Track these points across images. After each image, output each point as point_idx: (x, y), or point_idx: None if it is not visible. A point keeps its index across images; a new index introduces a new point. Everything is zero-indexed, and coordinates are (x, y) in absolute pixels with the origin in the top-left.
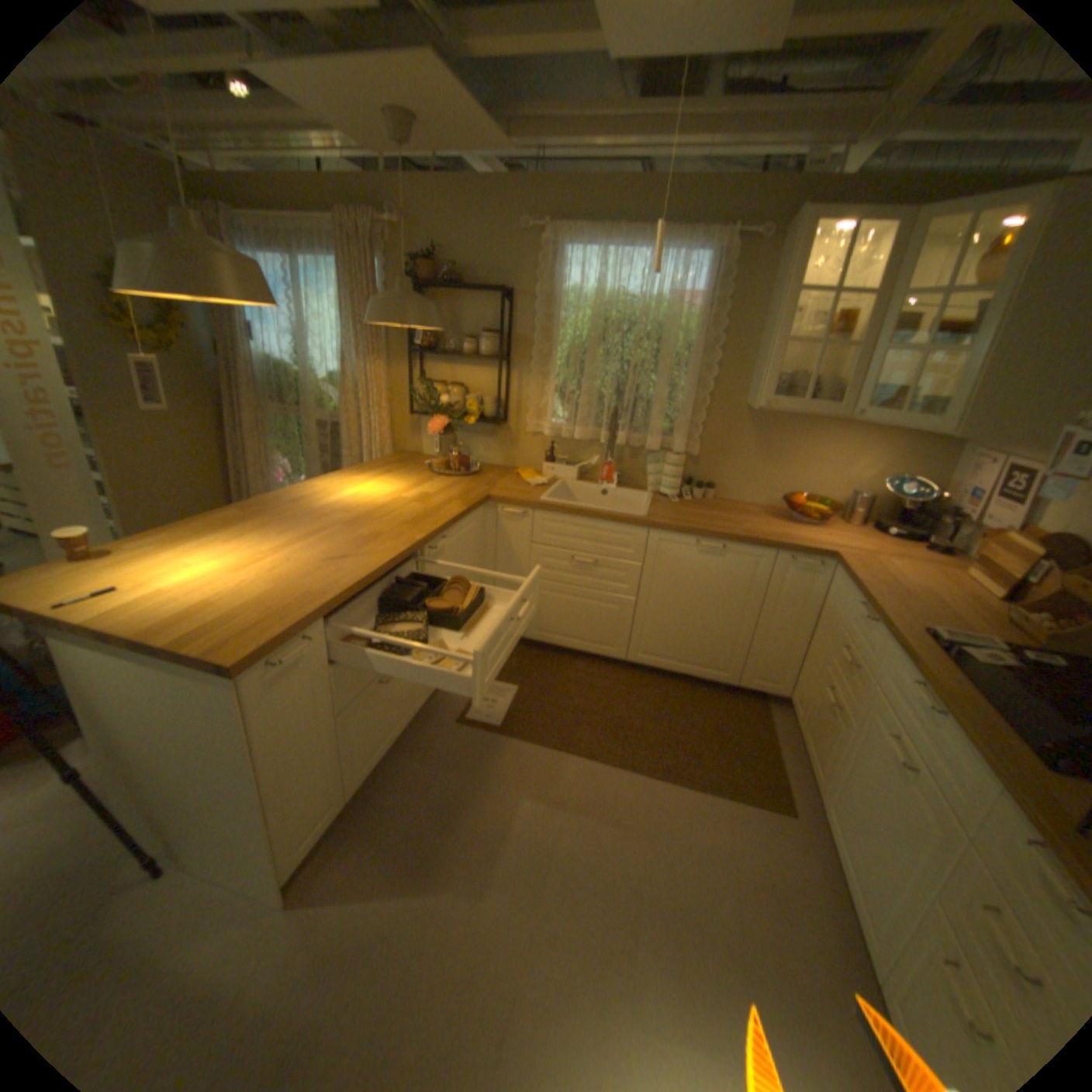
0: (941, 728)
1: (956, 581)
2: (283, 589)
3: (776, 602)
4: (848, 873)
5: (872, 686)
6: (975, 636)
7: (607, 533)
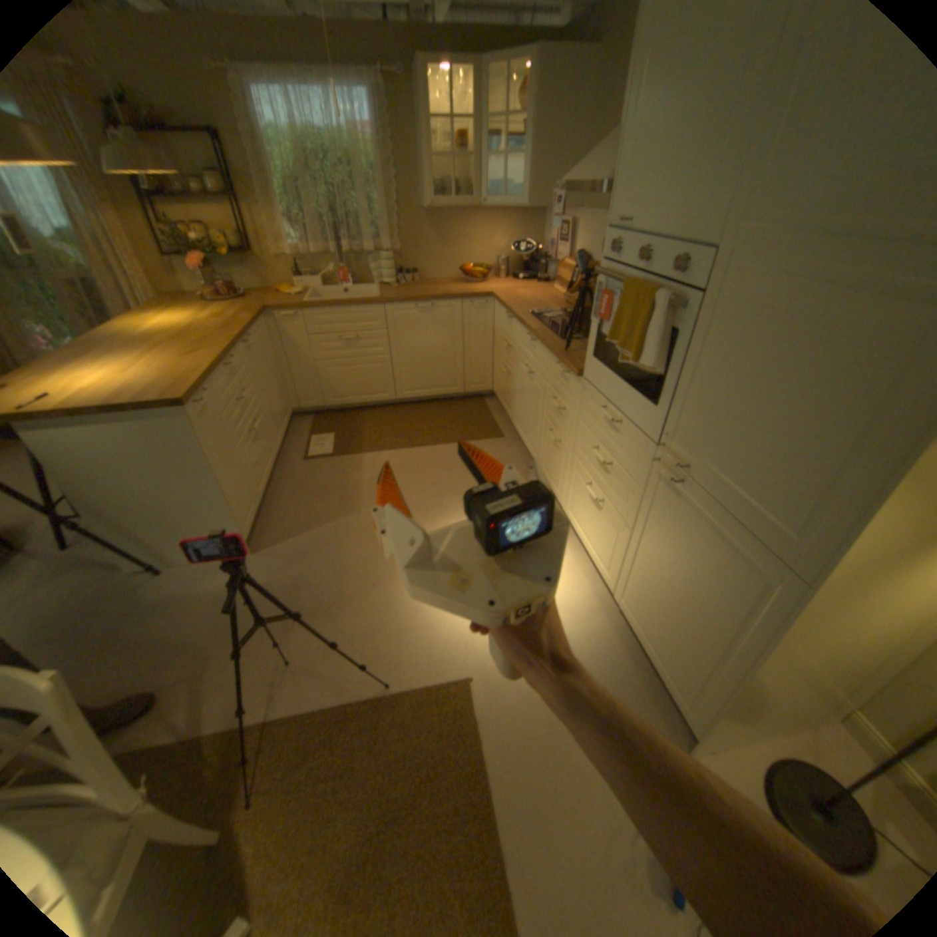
0: (535, 349)
1: (547, 293)
2: (170, 371)
3: (469, 334)
4: (524, 442)
5: (516, 352)
6: (548, 310)
7: (358, 315)
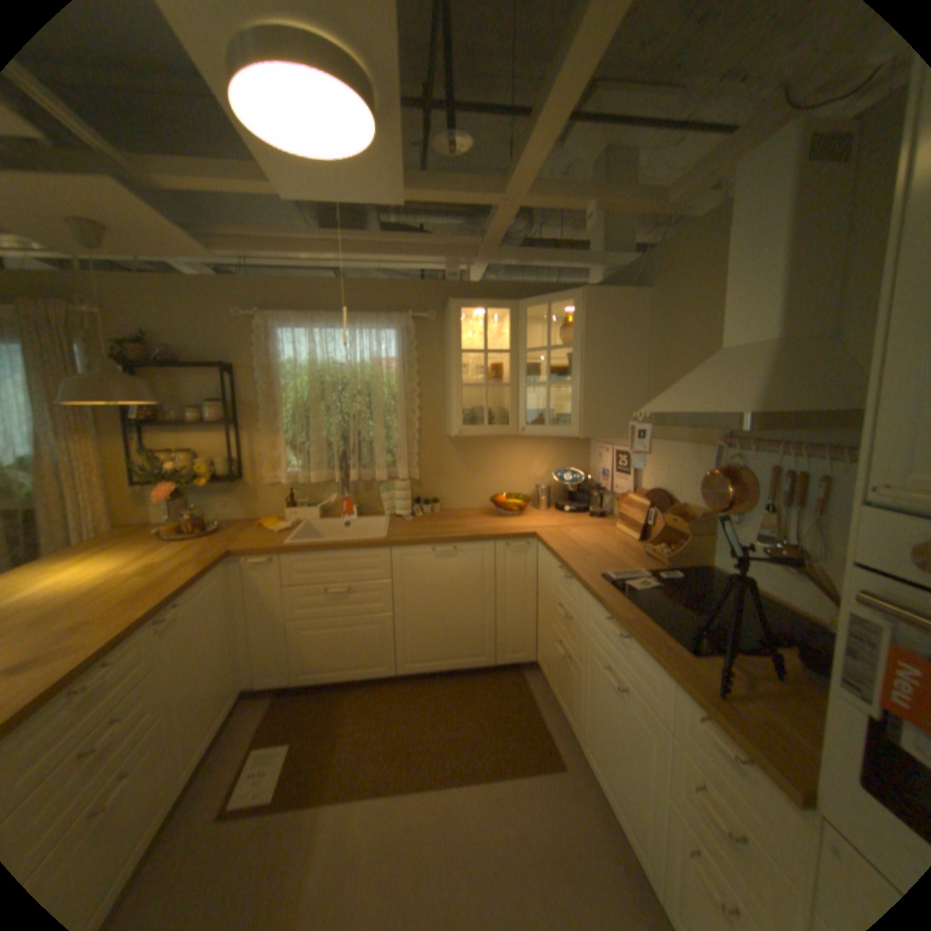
0: (630, 649)
1: (611, 534)
2: None
3: (504, 582)
4: (612, 804)
5: (583, 630)
6: (630, 571)
7: (355, 559)
